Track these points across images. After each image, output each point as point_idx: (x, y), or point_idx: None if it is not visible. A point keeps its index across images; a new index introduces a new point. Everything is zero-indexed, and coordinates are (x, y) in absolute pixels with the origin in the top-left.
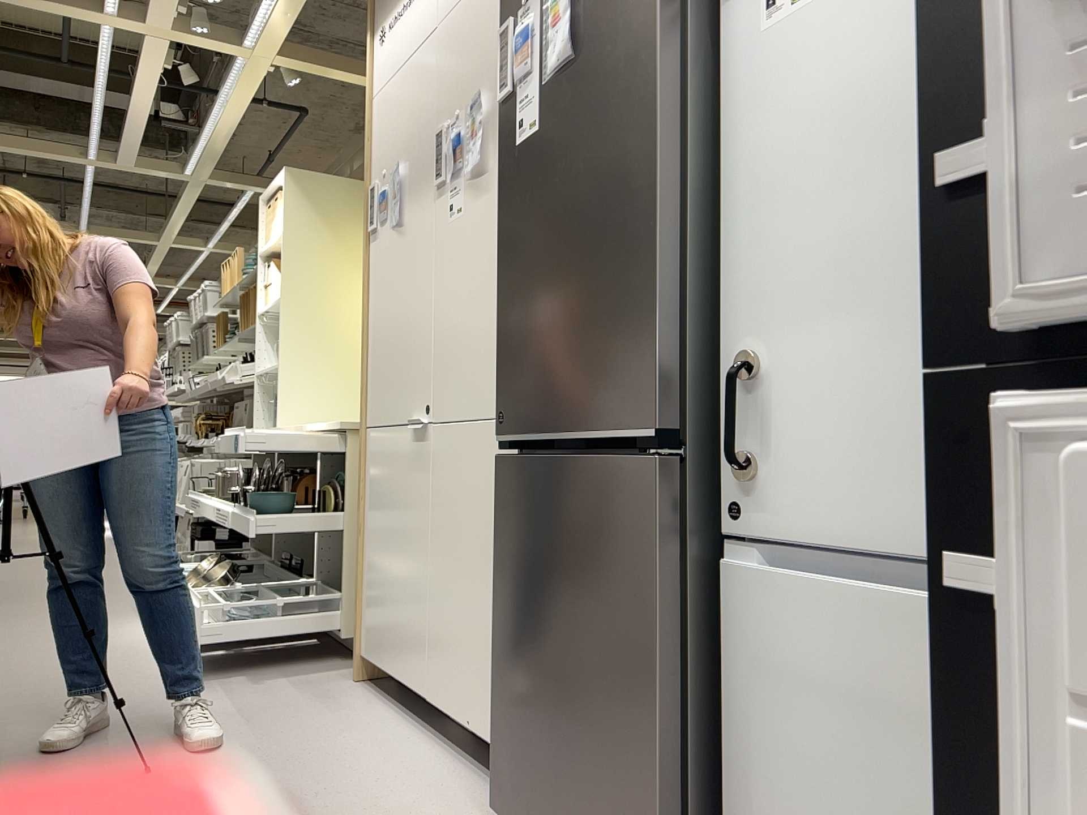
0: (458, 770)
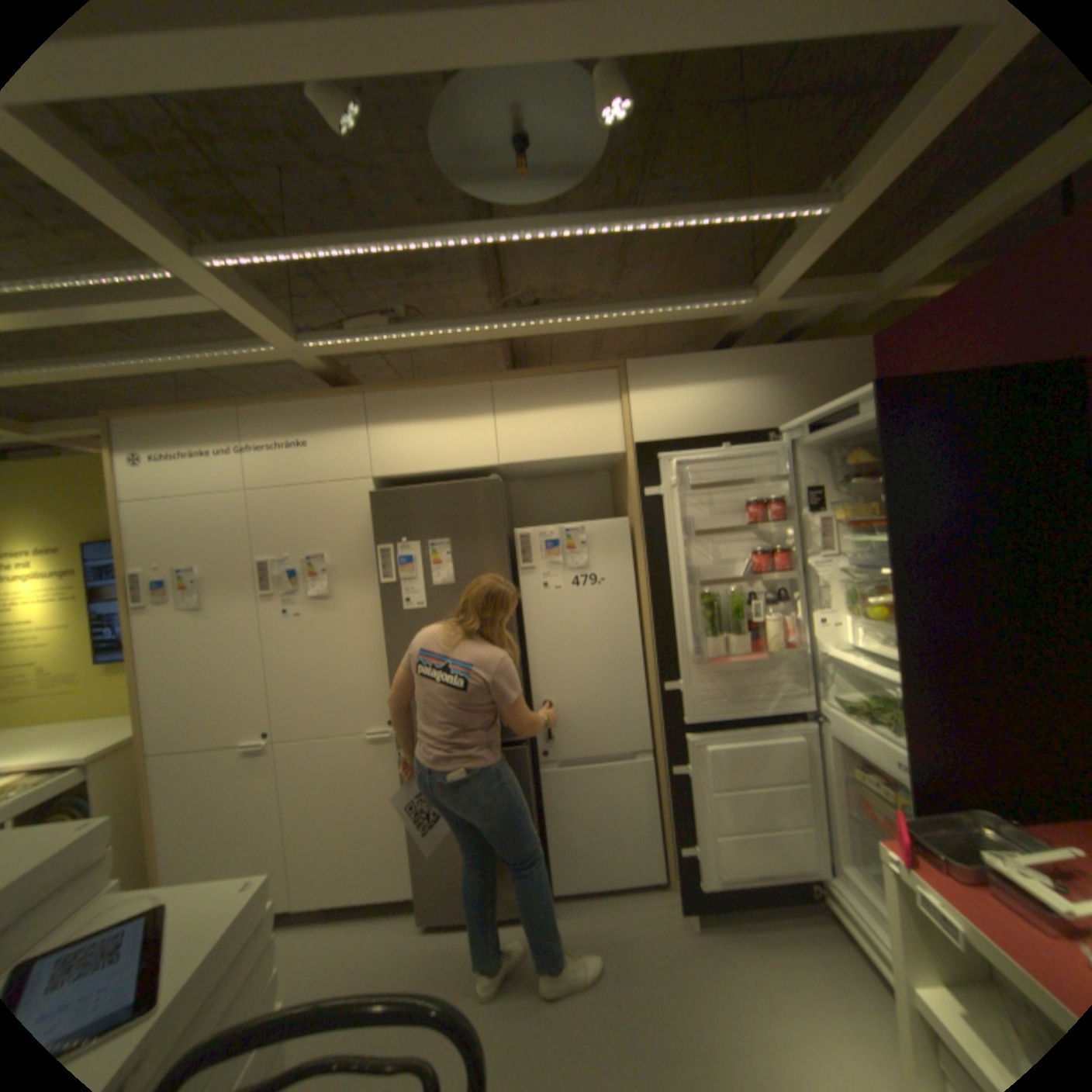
0: (350, 930)
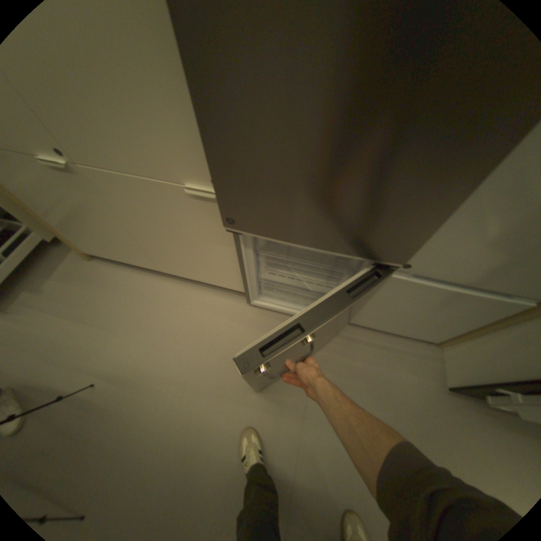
0: (201, 291)
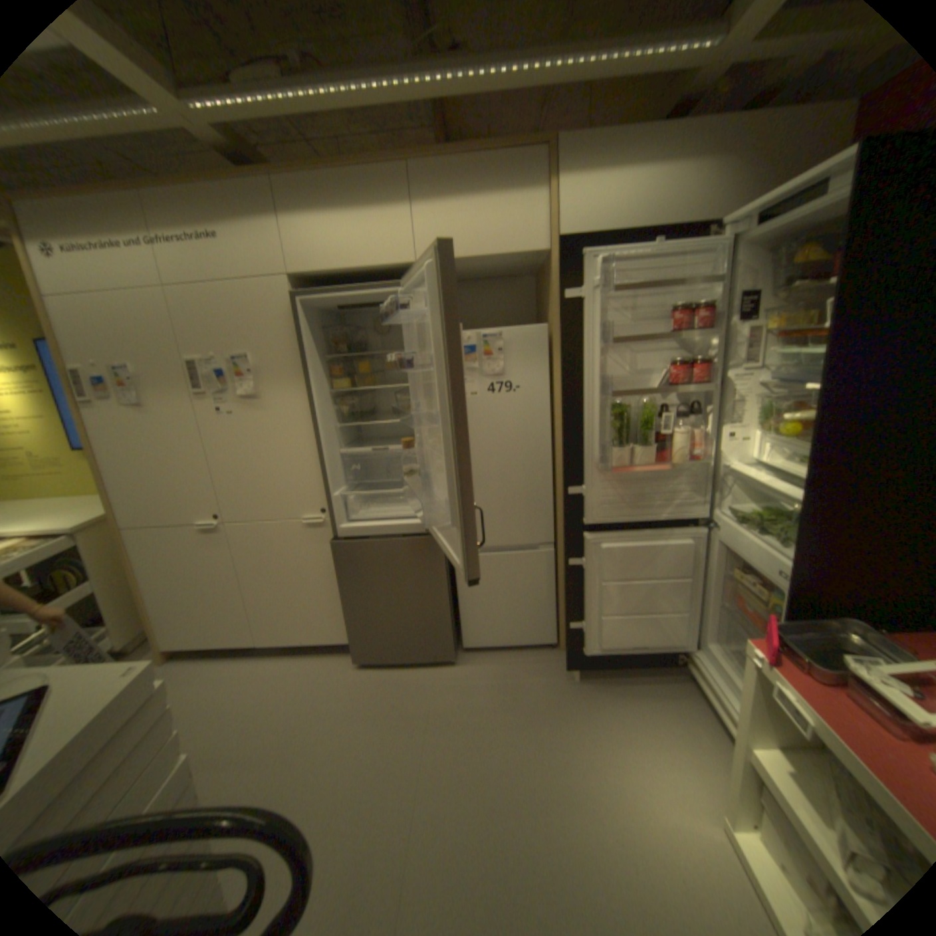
0: (302, 662)
